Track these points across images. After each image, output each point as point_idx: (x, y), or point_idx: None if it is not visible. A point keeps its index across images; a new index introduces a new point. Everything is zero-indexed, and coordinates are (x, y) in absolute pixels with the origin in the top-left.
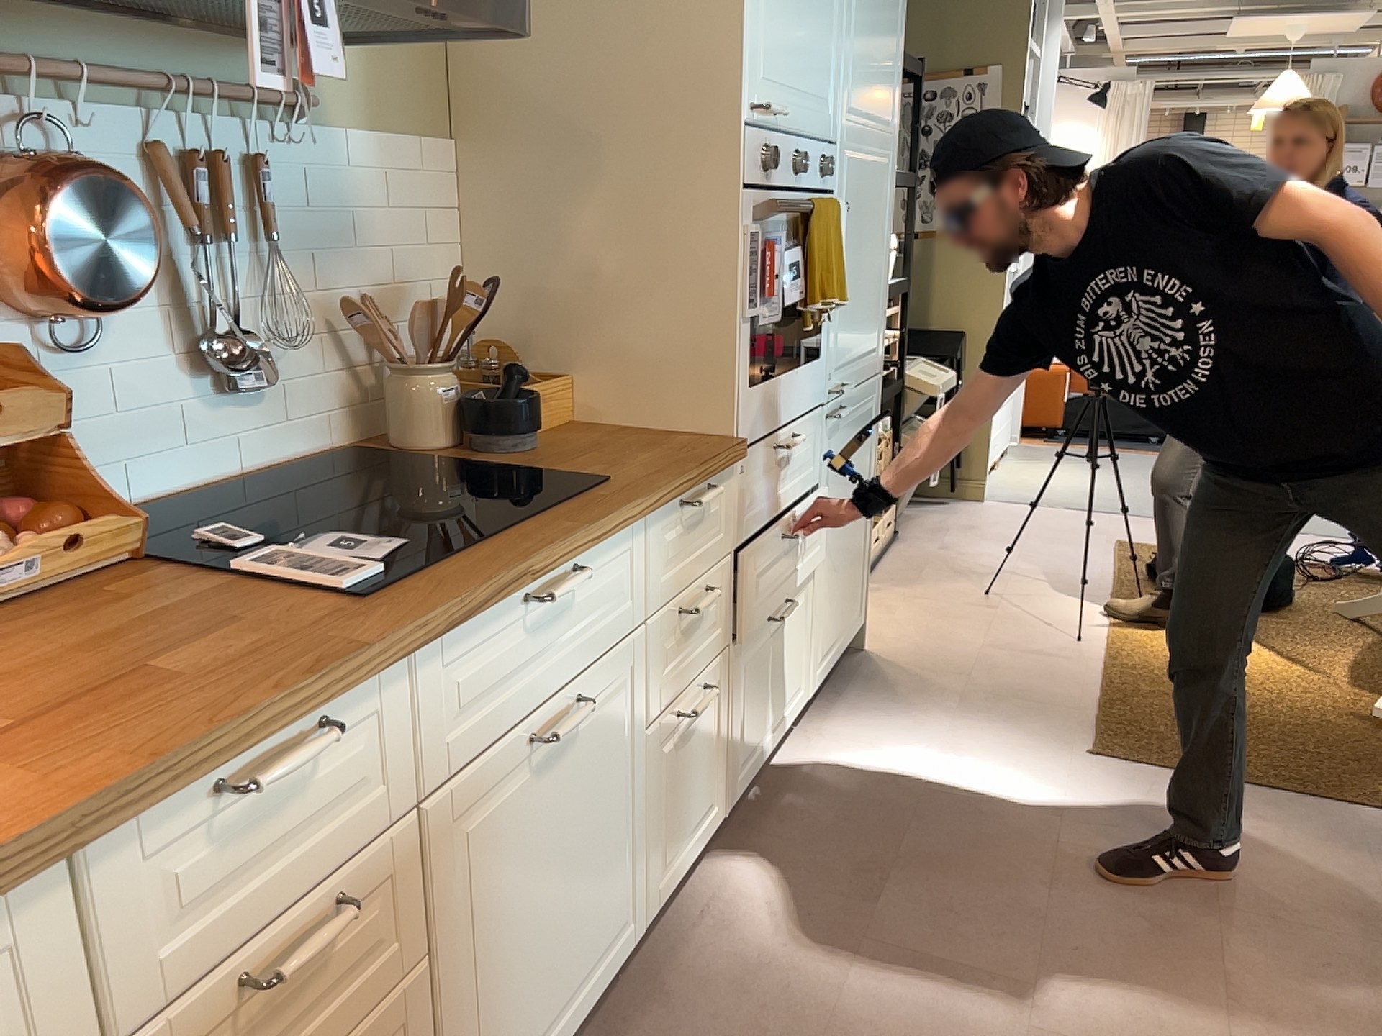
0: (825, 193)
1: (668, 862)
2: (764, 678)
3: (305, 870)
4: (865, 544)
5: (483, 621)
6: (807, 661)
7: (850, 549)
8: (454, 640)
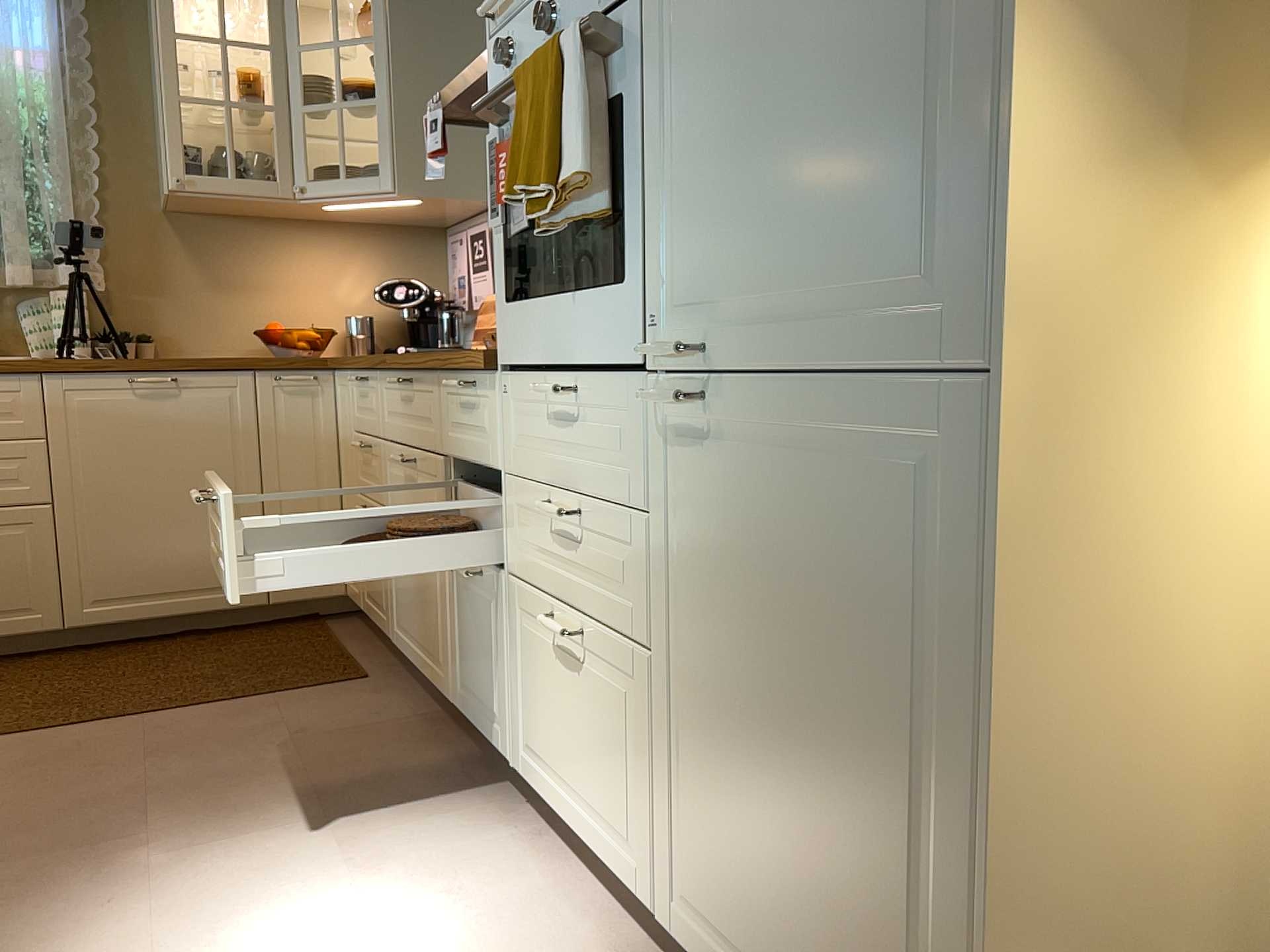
0: (619, 4)
1: (466, 688)
2: (555, 695)
3: (368, 424)
4: (948, 951)
5: (390, 377)
6: (650, 834)
7: (804, 806)
8: (386, 378)
